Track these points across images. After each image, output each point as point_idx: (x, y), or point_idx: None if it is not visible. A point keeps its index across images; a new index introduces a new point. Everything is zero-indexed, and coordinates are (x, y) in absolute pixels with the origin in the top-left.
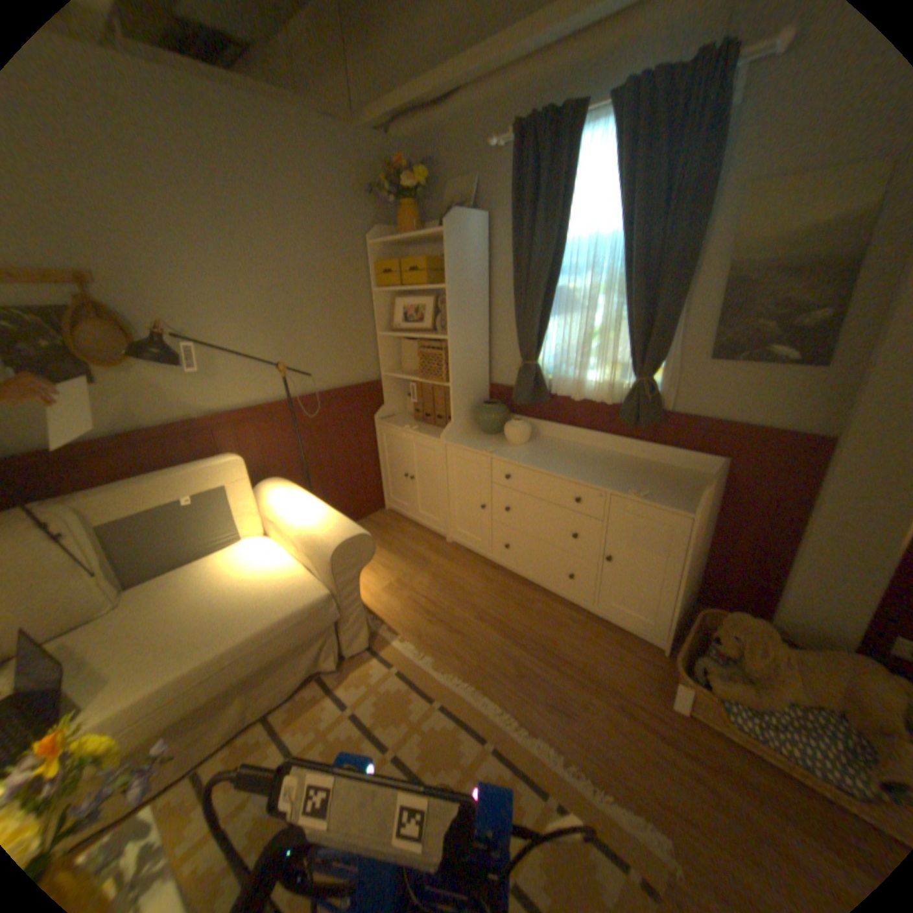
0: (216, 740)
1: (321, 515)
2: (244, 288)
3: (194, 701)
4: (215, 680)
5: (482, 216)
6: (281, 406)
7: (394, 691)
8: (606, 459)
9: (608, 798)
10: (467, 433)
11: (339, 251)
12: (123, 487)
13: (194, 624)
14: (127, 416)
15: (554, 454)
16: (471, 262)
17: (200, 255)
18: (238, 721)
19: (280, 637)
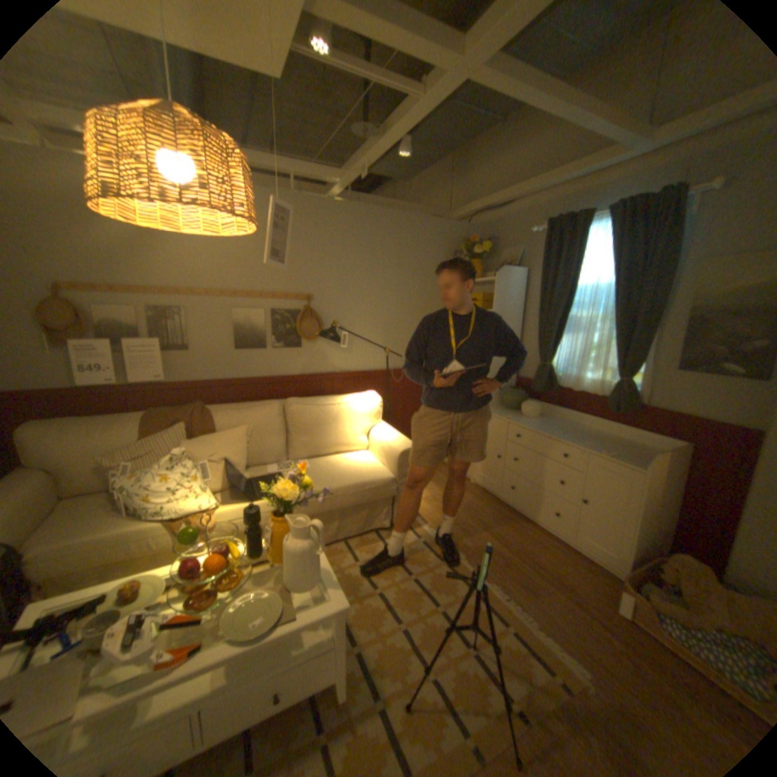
0: (323, 540)
1: (394, 435)
2: (375, 306)
3: (321, 509)
4: (332, 502)
5: (521, 270)
6: (380, 373)
7: (421, 550)
8: (595, 434)
9: (552, 642)
10: (495, 407)
11: (429, 287)
12: (304, 400)
13: (325, 474)
14: (308, 367)
15: (555, 426)
16: (510, 297)
17: (358, 289)
18: (334, 535)
19: (365, 492)
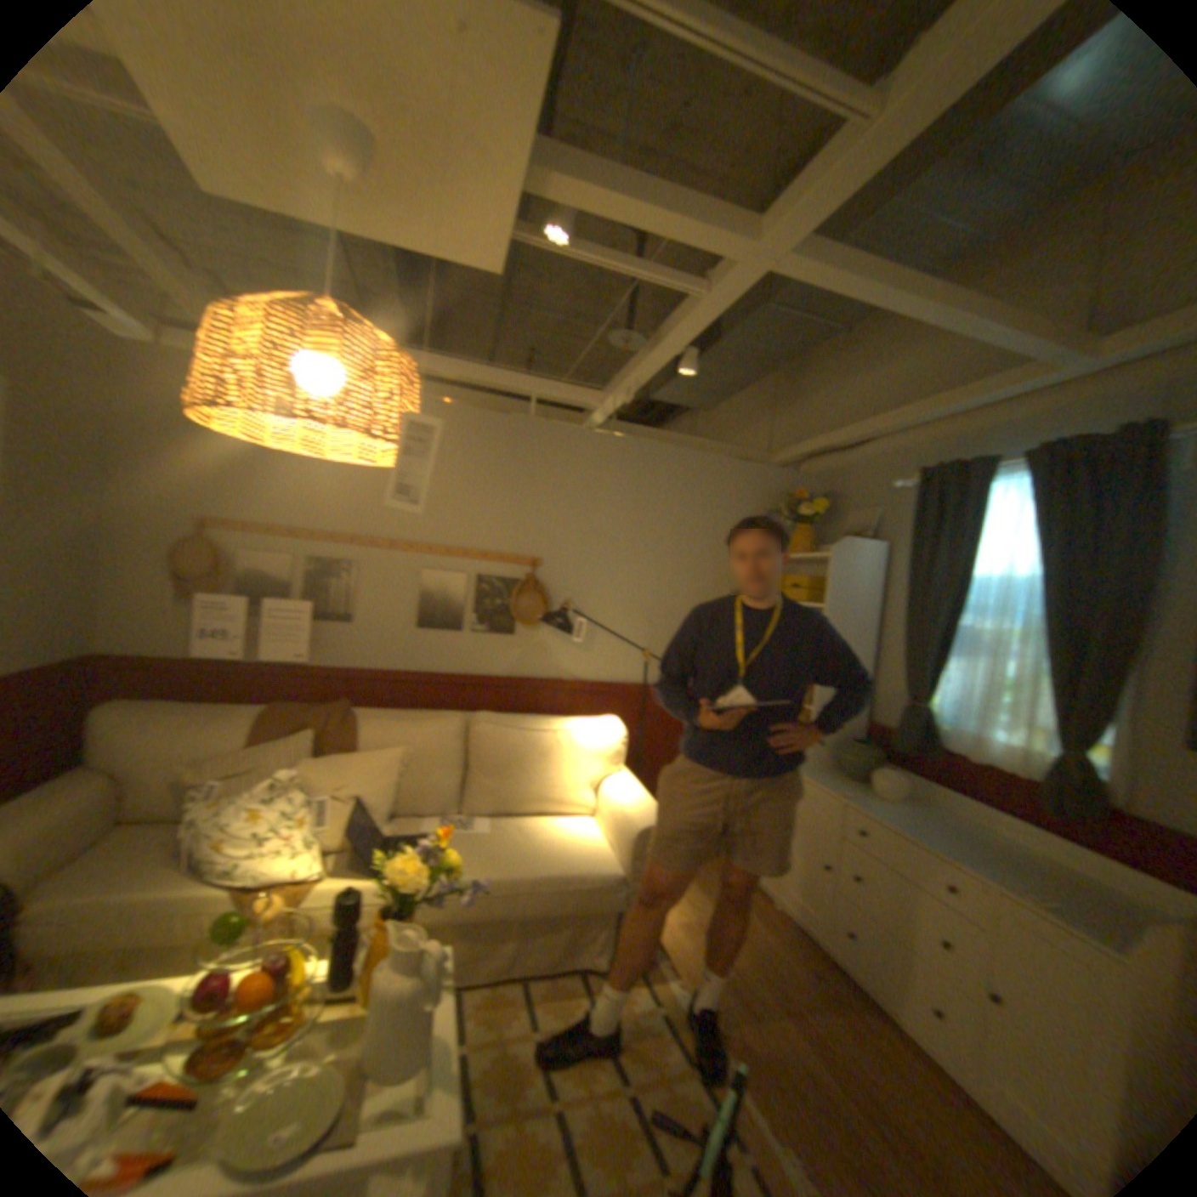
0: (485, 974)
1: (638, 799)
2: (635, 583)
3: (488, 914)
4: (508, 904)
5: (877, 544)
6: (633, 689)
7: (656, 1035)
8: (1017, 855)
9: None
10: (826, 772)
11: (724, 561)
12: (501, 717)
13: (508, 850)
14: (520, 666)
15: (935, 826)
16: (857, 586)
17: (611, 555)
18: (506, 969)
19: (568, 895)
